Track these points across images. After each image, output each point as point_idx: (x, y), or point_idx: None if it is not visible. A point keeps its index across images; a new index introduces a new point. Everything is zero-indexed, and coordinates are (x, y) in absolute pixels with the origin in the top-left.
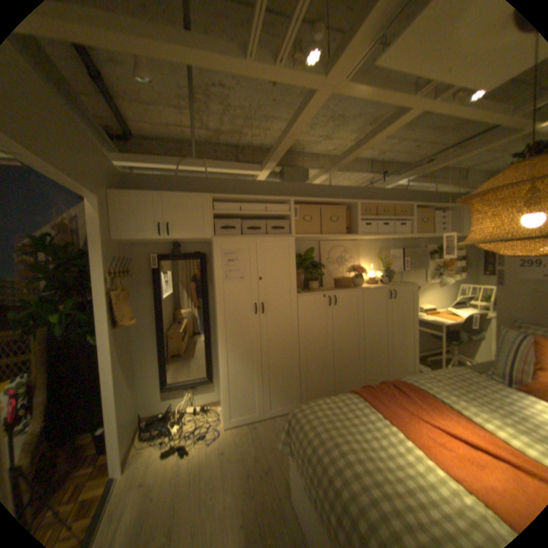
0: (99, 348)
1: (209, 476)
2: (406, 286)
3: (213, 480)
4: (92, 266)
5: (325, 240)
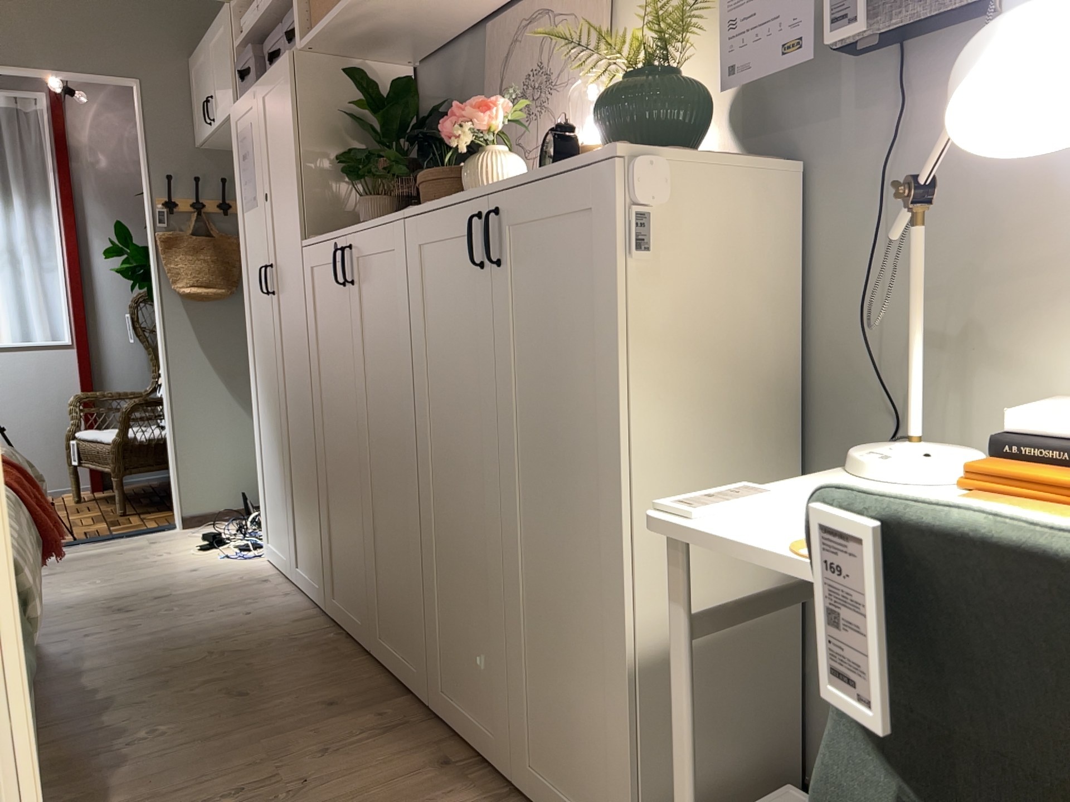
0: (155, 321)
1: (140, 573)
2: (556, 178)
3: (129, 577)
4: (143, 193)
5: (496, 13)
